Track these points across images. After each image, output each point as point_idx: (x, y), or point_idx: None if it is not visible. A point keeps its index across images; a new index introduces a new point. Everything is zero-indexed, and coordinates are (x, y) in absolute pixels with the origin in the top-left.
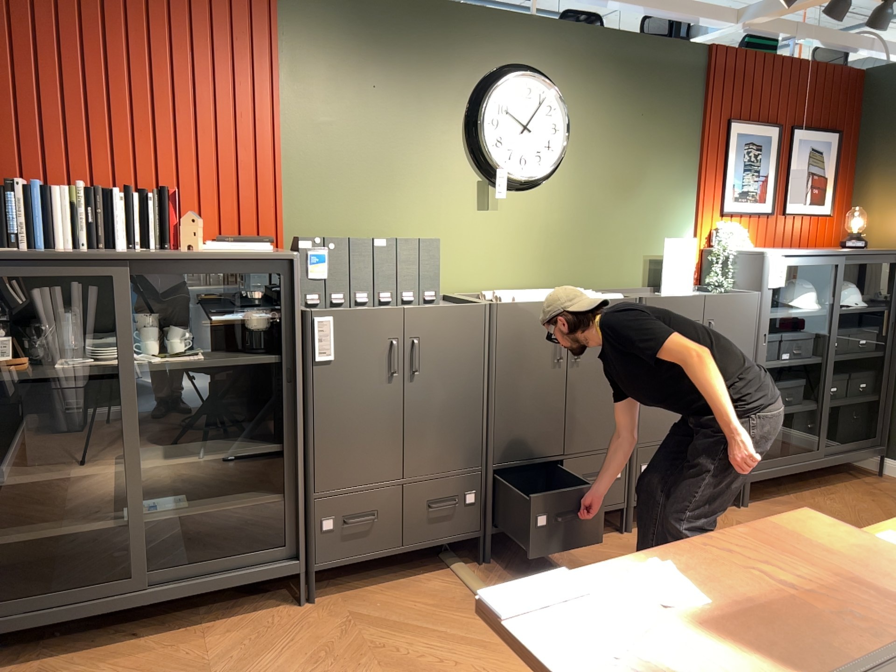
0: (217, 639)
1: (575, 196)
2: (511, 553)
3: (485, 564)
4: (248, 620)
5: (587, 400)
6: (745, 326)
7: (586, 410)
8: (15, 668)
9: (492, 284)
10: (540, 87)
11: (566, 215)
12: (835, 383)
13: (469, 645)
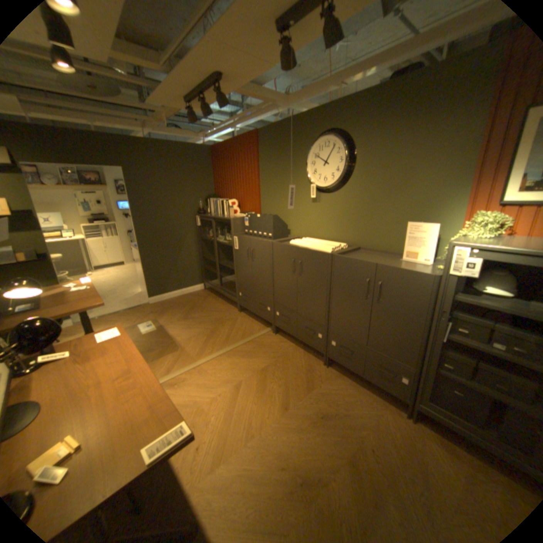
0: (222, 306)
1: (358, 194)
2: (286, 338)
3: (273, 333)
4: (230, 307)
5: (305, 294)
6: (415, 296)
7: (305, 298)
8: (210, 293)
9: (317, 236)
10: (333, 139)
11: (352, 205)
12: None
13: (227, 338)
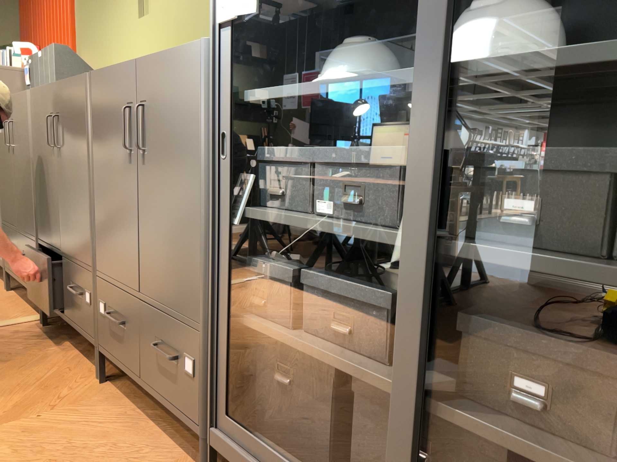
0: None
1: None
2: (64, 332)
3: (40, 324)
4: None
5: (67, 196)
6: (183, 111)
7: (67, 208)
8: None
9: None
10: None
11: (189, 2)
12: (549, 369)
13: None
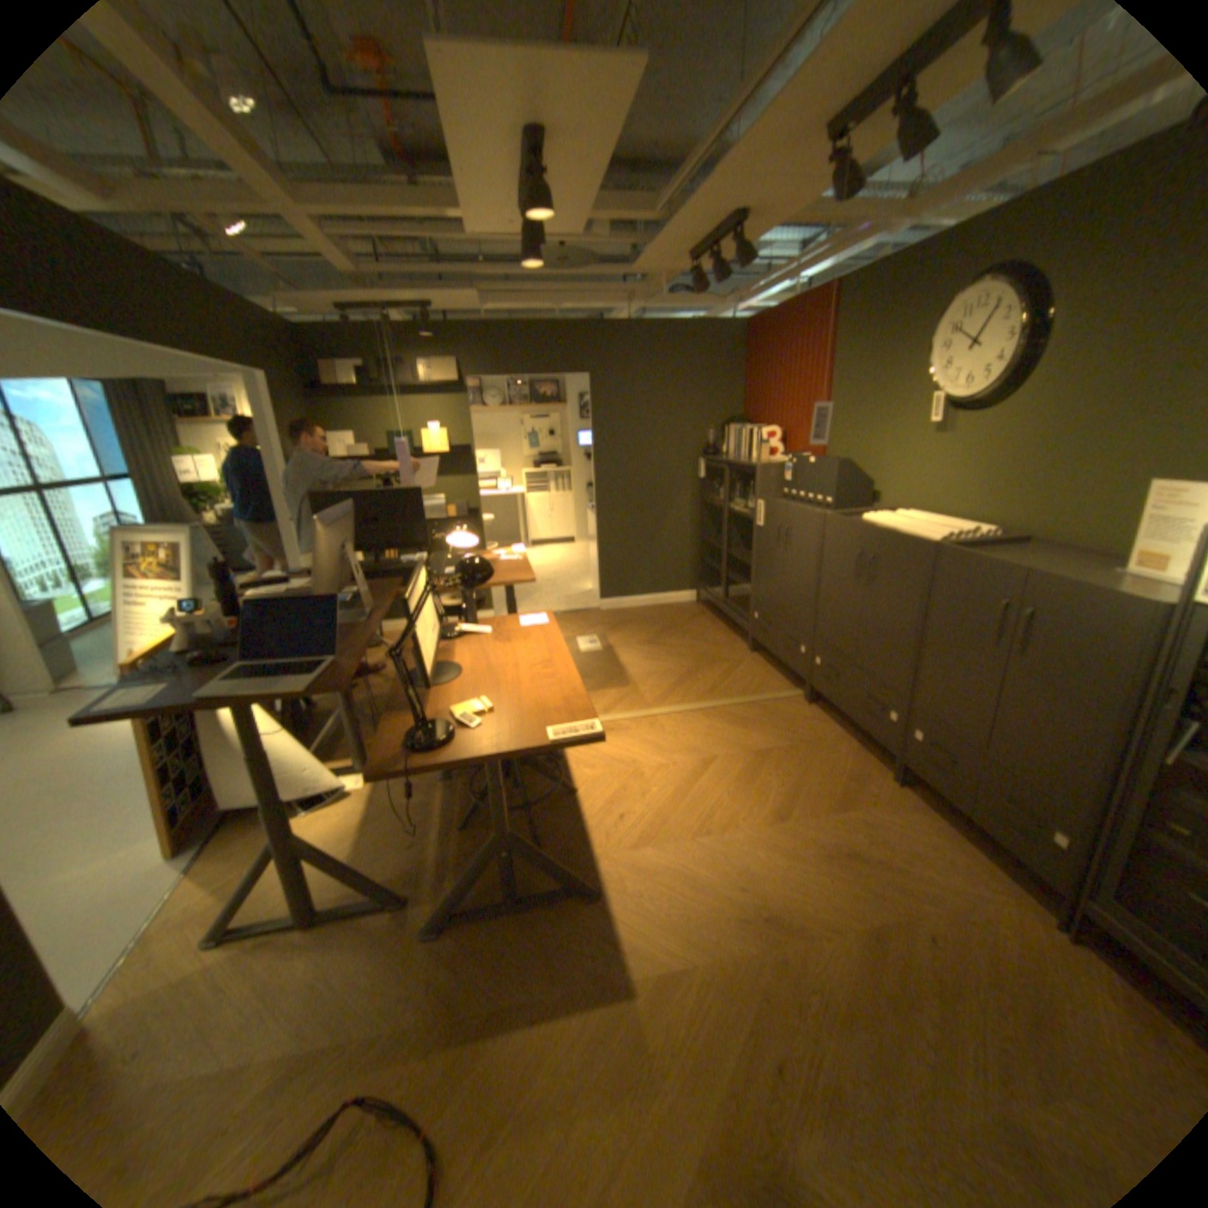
0: (721, 636)
1: (1047, 412)
2: (831, 716)
3: (806, 702)
4: (736, 641)
5: (875, 625)
6: (1108, 647)
7: (874, 634)
8: (705, 610)
9: (937, 507)
10: (1000, 287)
11: (1029, 438)
12: None
13: (712, 689)
